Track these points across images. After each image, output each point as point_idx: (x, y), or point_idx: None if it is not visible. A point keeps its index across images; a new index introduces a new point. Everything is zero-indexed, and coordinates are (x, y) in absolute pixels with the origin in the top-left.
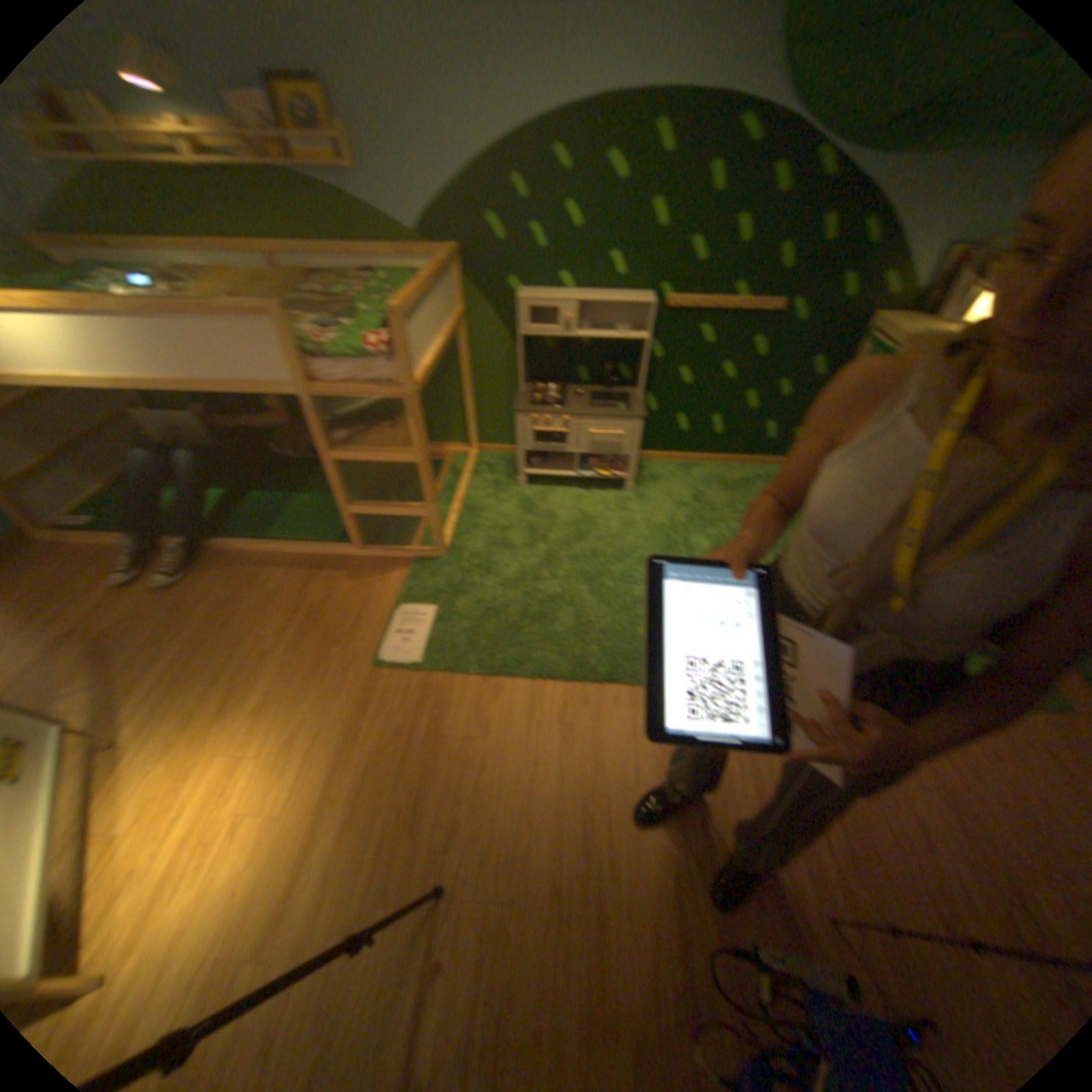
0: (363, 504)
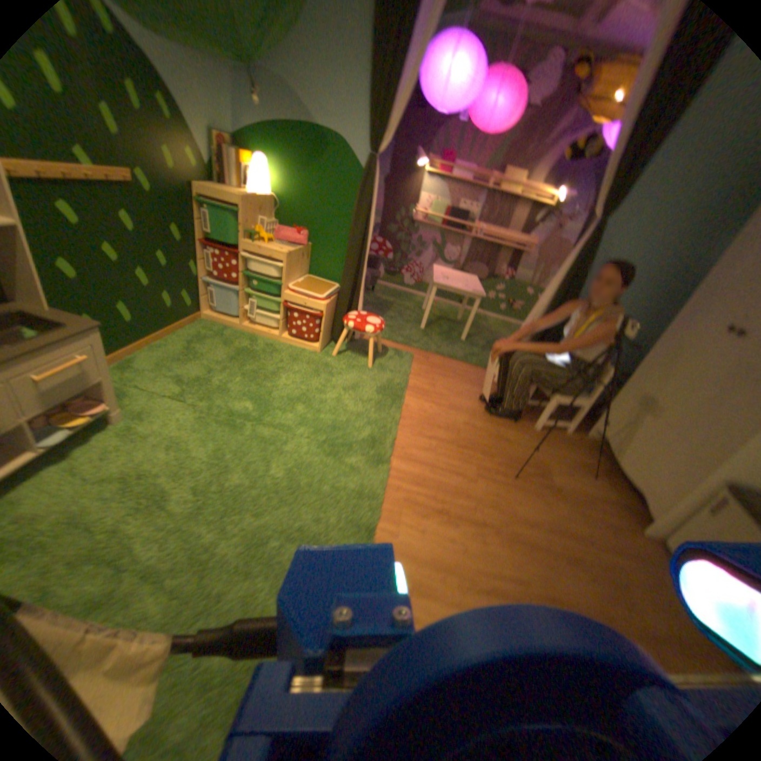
0: None
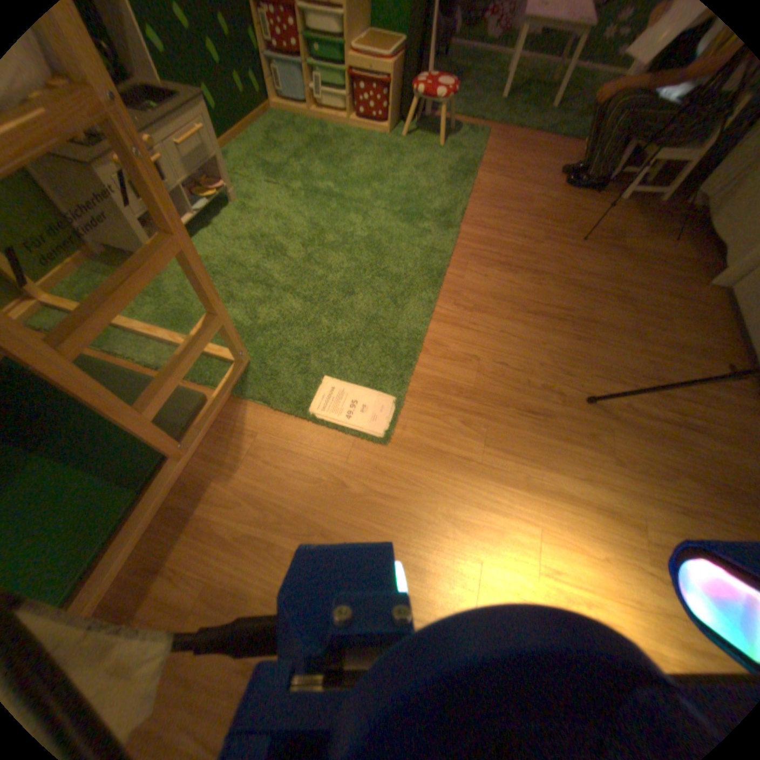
0: (134, 396)
